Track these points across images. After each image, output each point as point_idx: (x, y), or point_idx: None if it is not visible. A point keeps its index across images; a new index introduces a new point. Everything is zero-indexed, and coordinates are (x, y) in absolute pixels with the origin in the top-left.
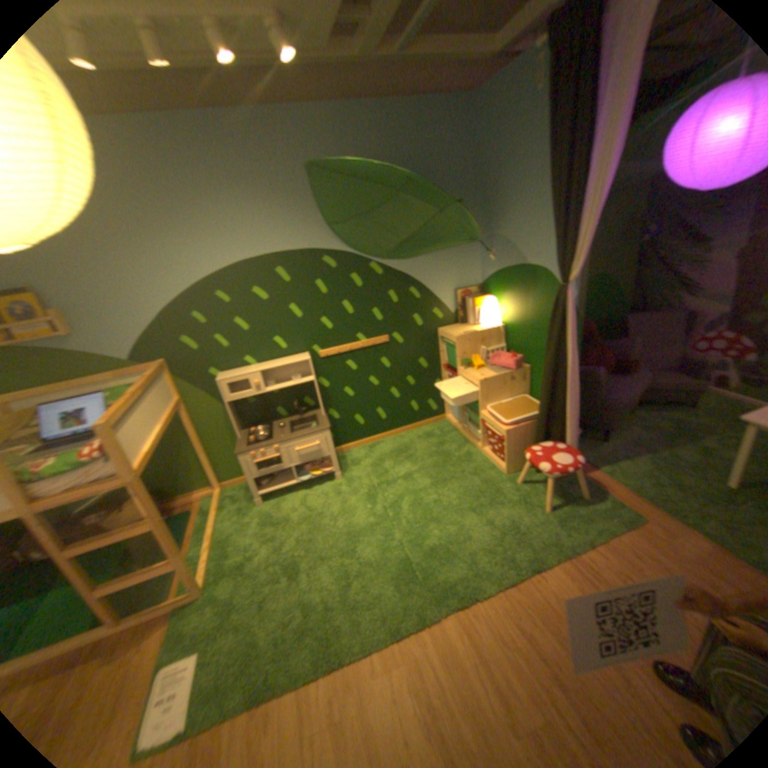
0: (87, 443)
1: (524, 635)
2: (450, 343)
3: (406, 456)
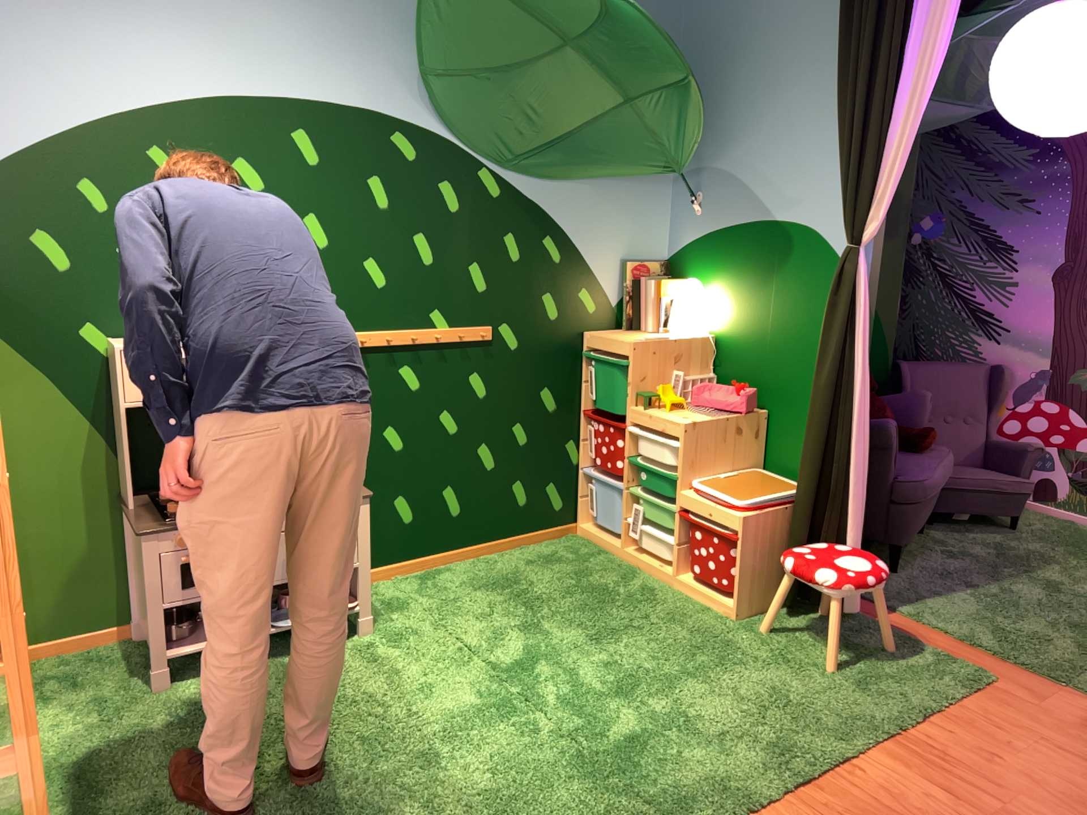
0: None
1: None
2: (615, 358)
3: (515, 594)
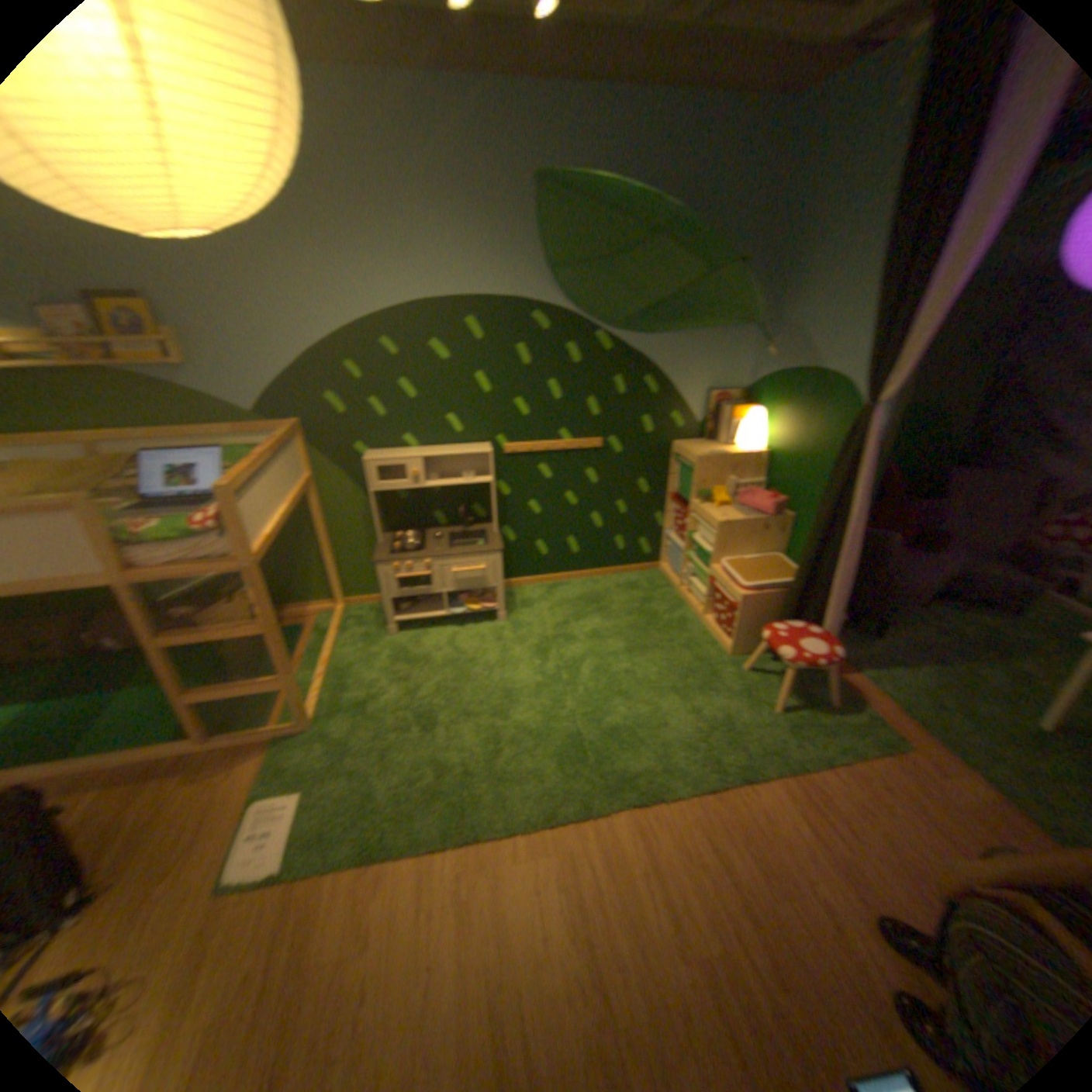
0: (206, 507)
1: (718, 853)
2: (689, 464)
3: (599, 608)
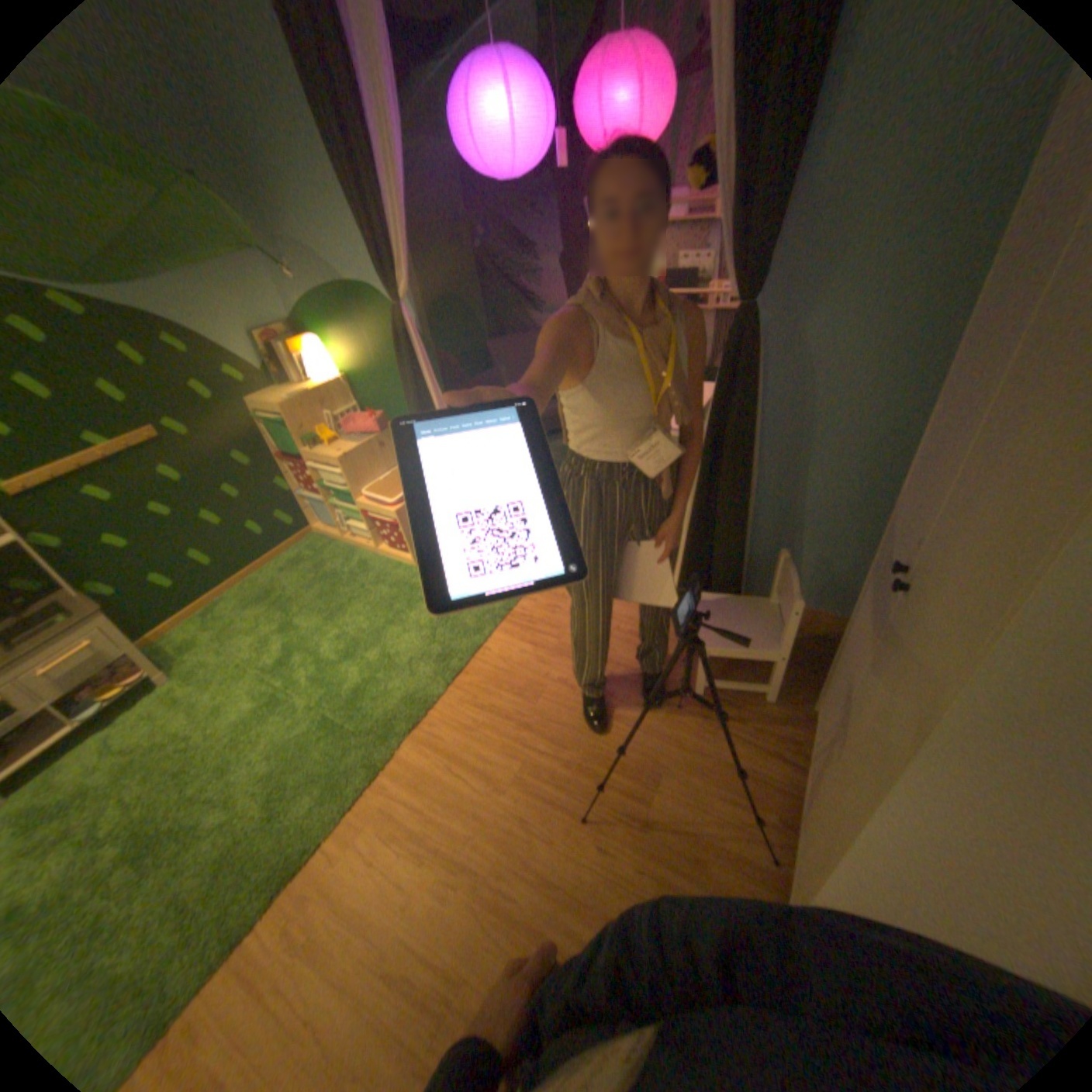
0: None
1: (482, 709)
2: (274, 416)
3: (272, 603)
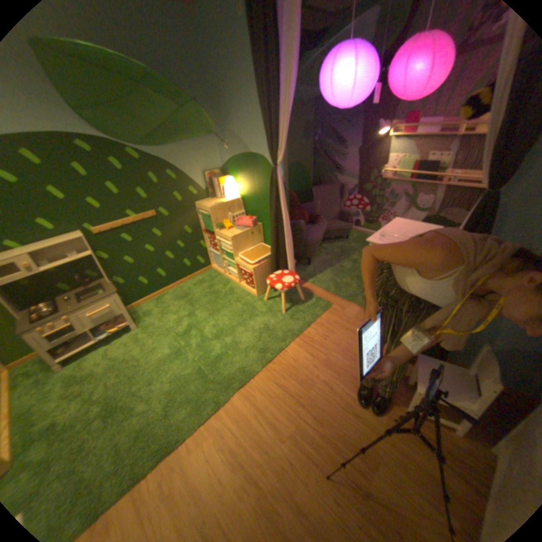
0: None
1: (279, 387)
2: (206, 212)
3: (187, 300)
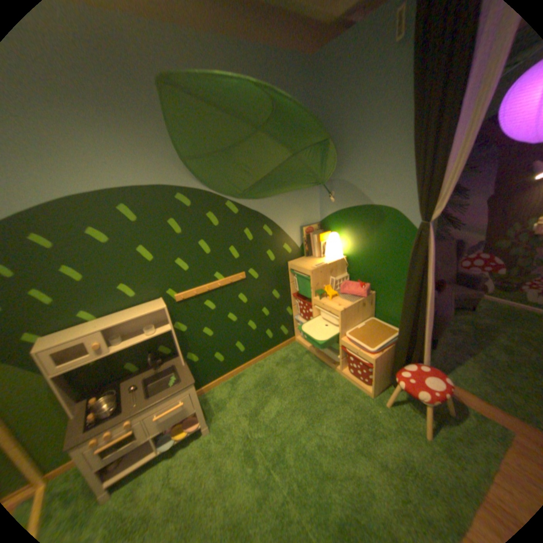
0: None
1: None
2: (302, 274)
3: (272, 389)
